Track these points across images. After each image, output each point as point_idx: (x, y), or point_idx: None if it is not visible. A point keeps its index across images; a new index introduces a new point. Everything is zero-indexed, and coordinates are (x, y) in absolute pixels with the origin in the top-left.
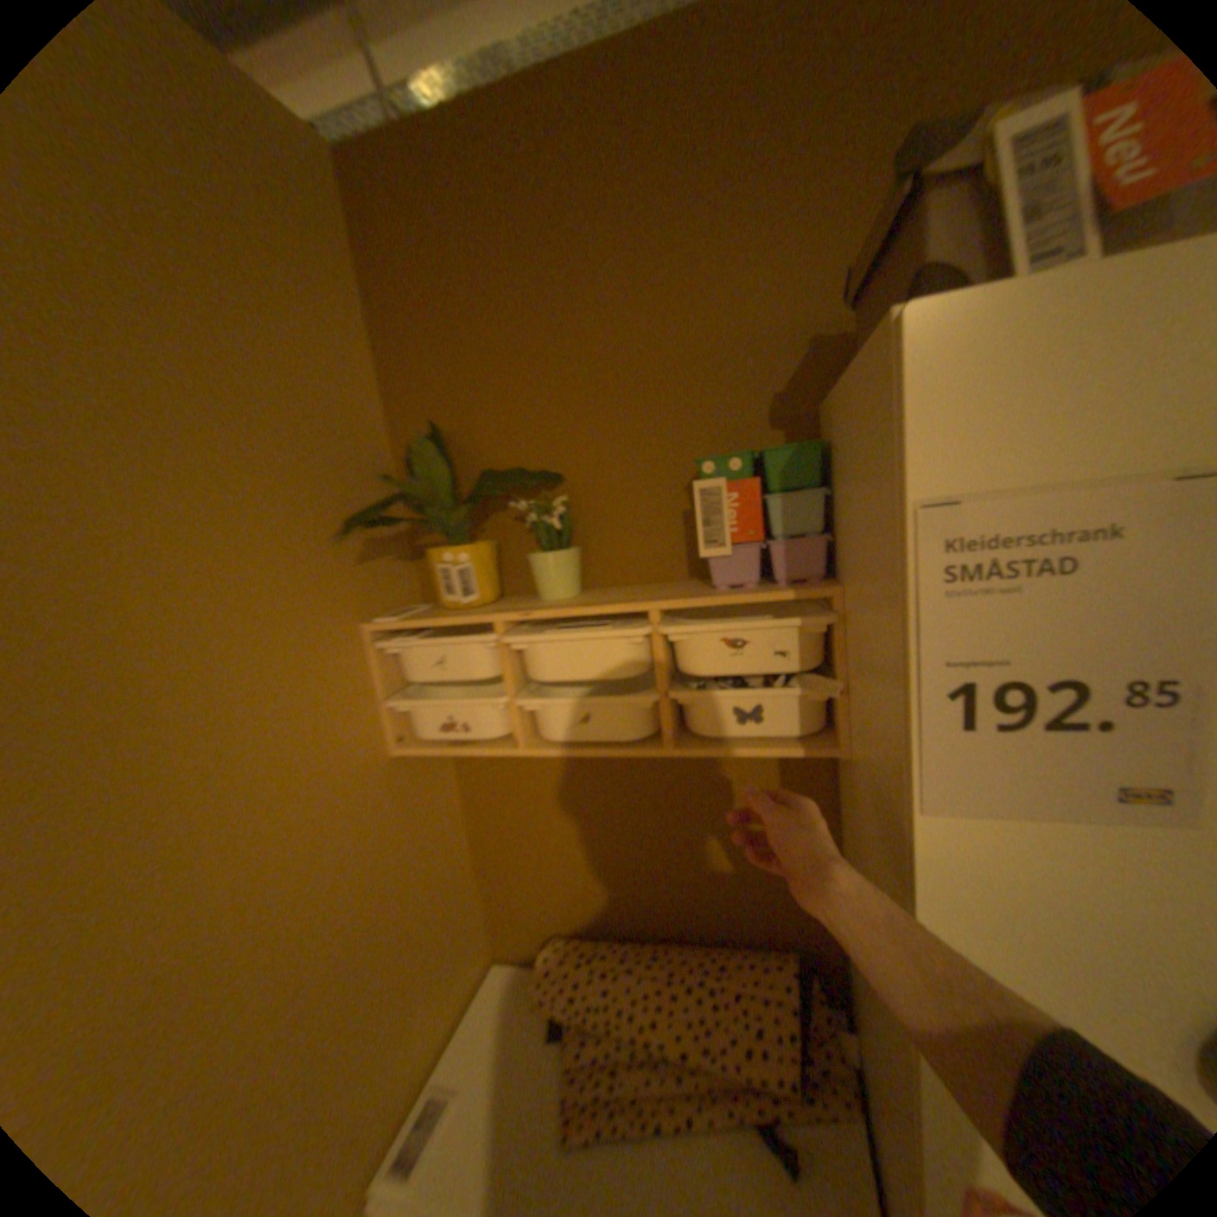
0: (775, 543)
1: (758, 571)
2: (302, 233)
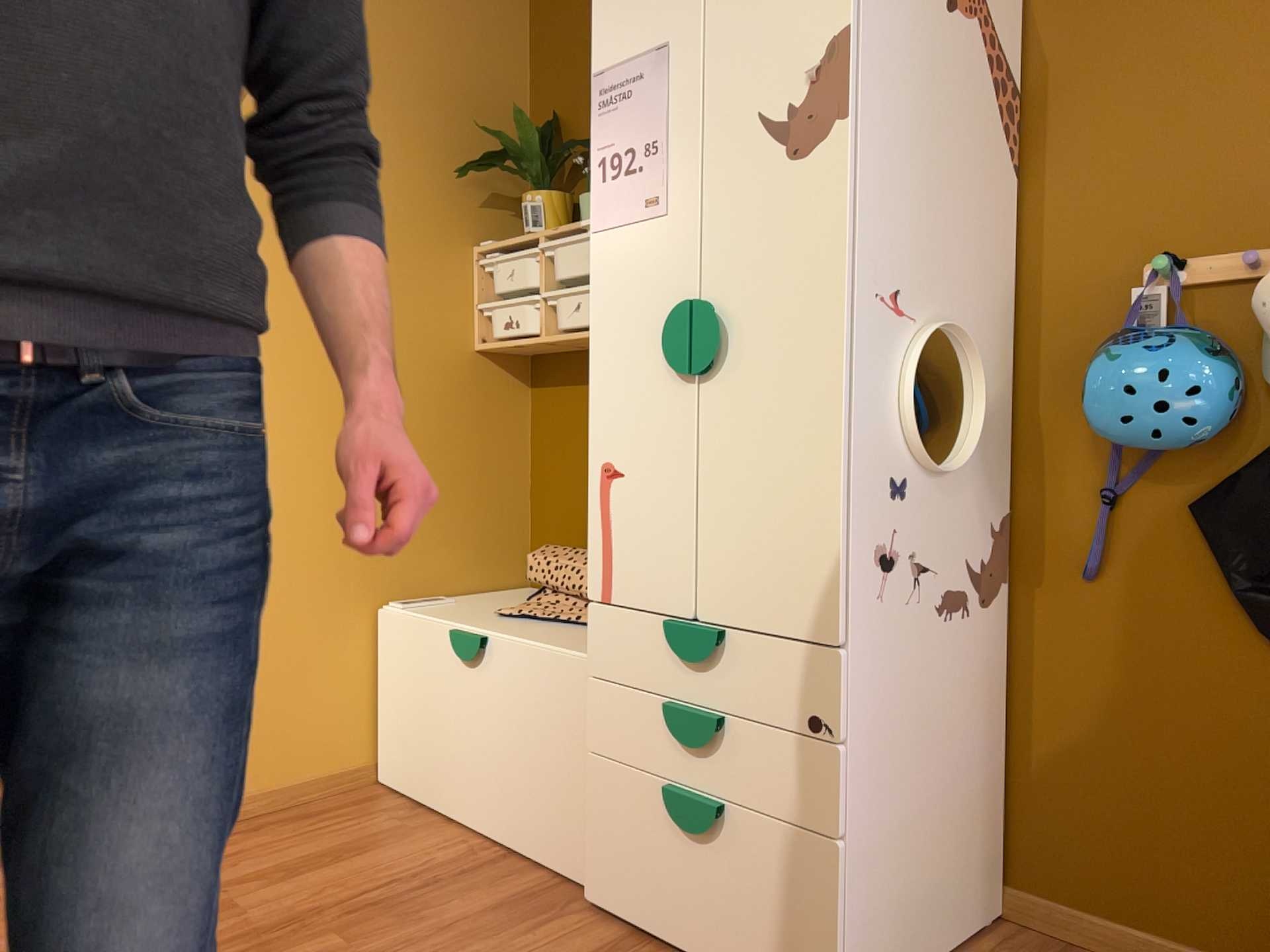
0: None
1: None
2: None
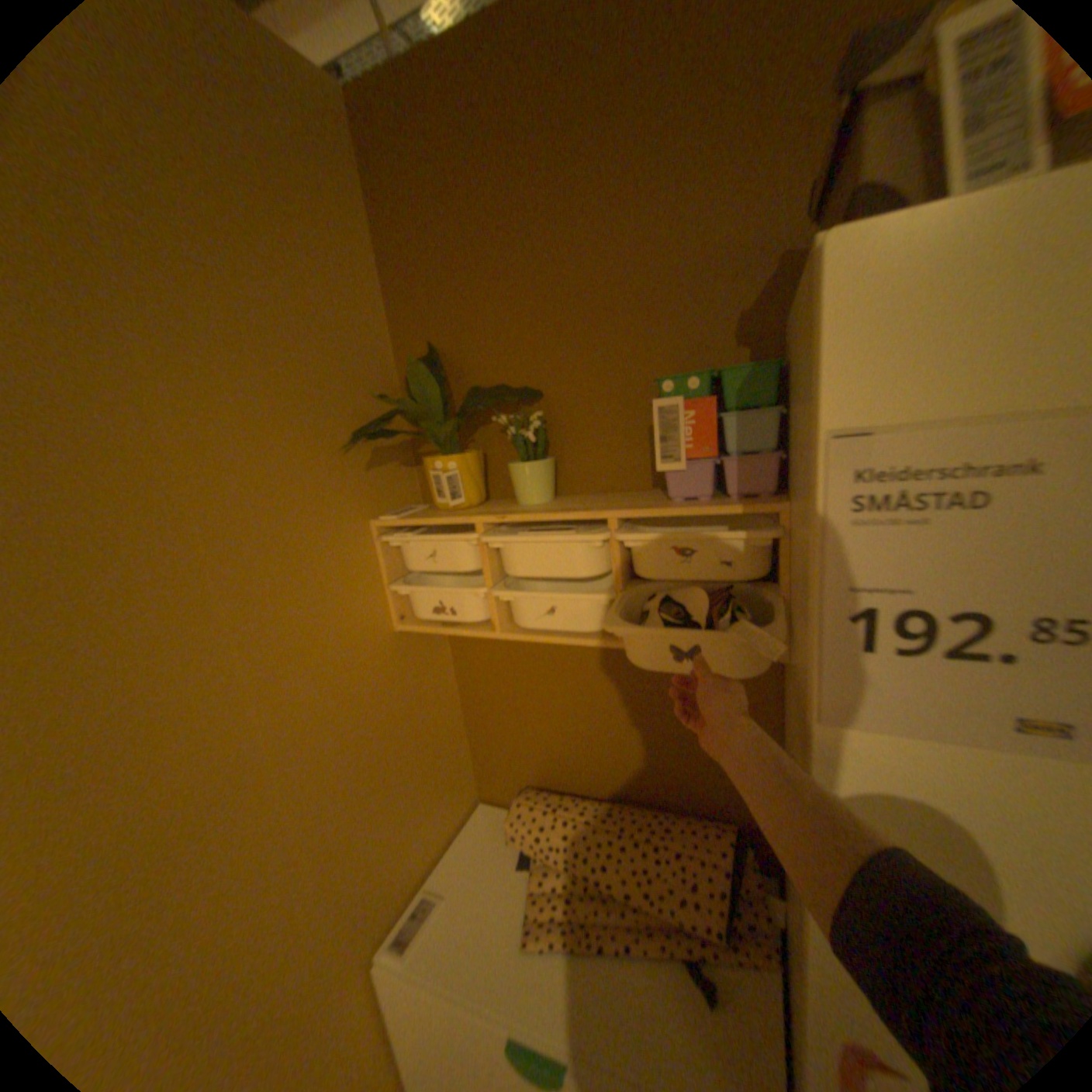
0: (728, 459)
1: (713, 485)
2: (316, 174)
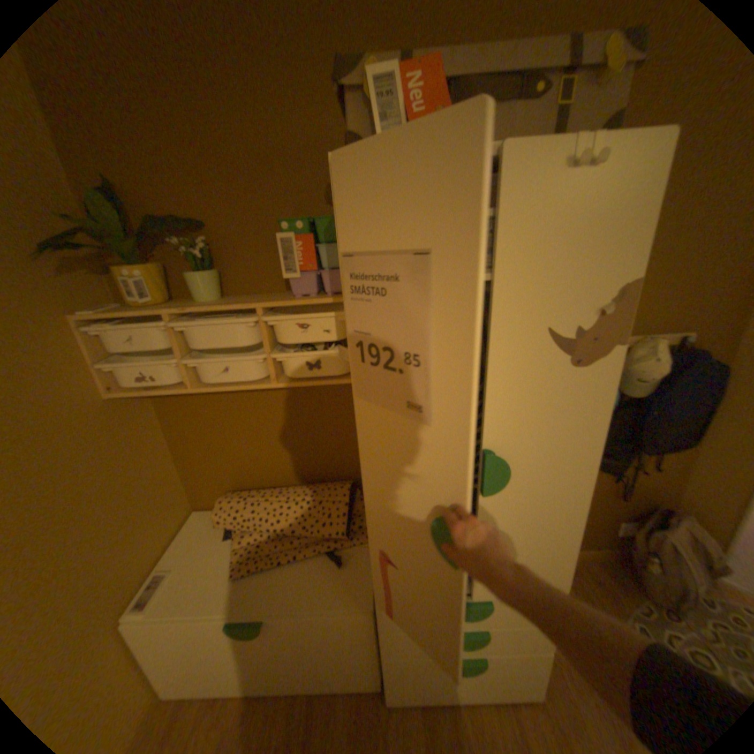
0: (324, 273)
1: (318, 288)
2: None
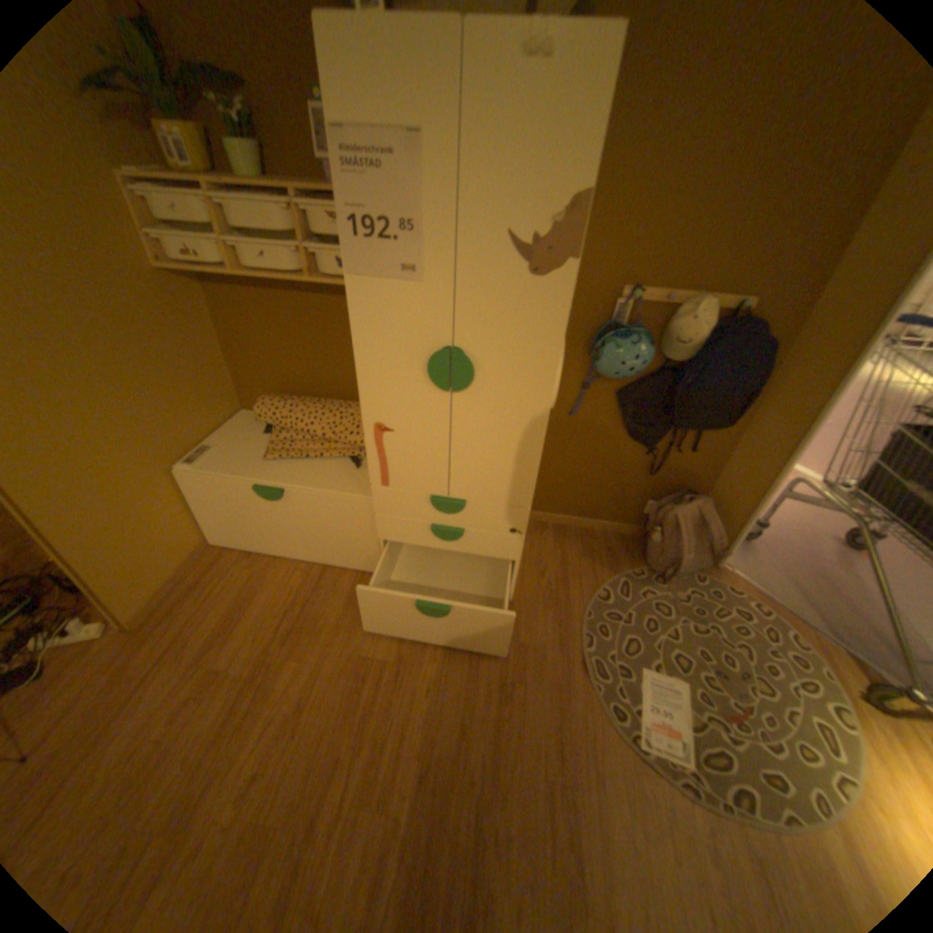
0: None
1: None
2: None
